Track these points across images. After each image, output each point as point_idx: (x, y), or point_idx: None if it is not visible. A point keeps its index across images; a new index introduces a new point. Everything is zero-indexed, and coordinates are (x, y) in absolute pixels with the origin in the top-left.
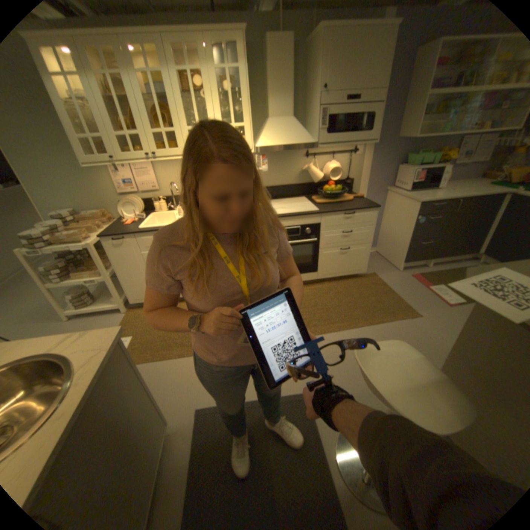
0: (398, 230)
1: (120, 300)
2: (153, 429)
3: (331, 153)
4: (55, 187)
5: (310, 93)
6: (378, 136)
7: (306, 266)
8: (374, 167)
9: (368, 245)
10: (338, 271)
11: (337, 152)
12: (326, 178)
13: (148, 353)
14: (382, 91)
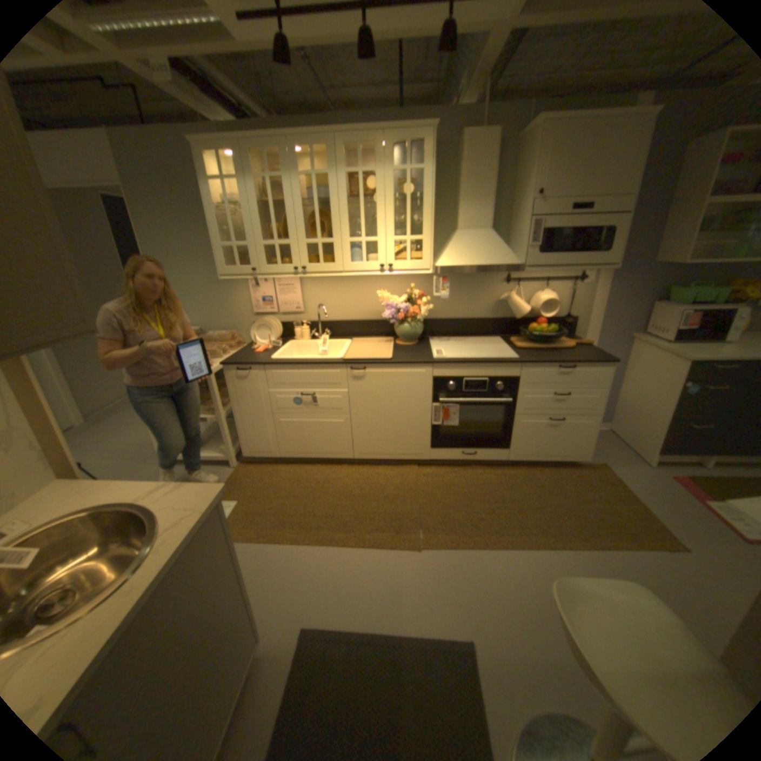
0: (651, 402)
1: (231, 450)
2: (239, 644)
3: (544, 279)
4: (186, 300)
5: (518, 200)
6: (619, 260)
7: (493, 438)
8: (612, 303)
9: (597, 418)
10: (544, 453)
11: (554, 278)
12: (534, 313)
13: (252, 530)
14: (628, 199)
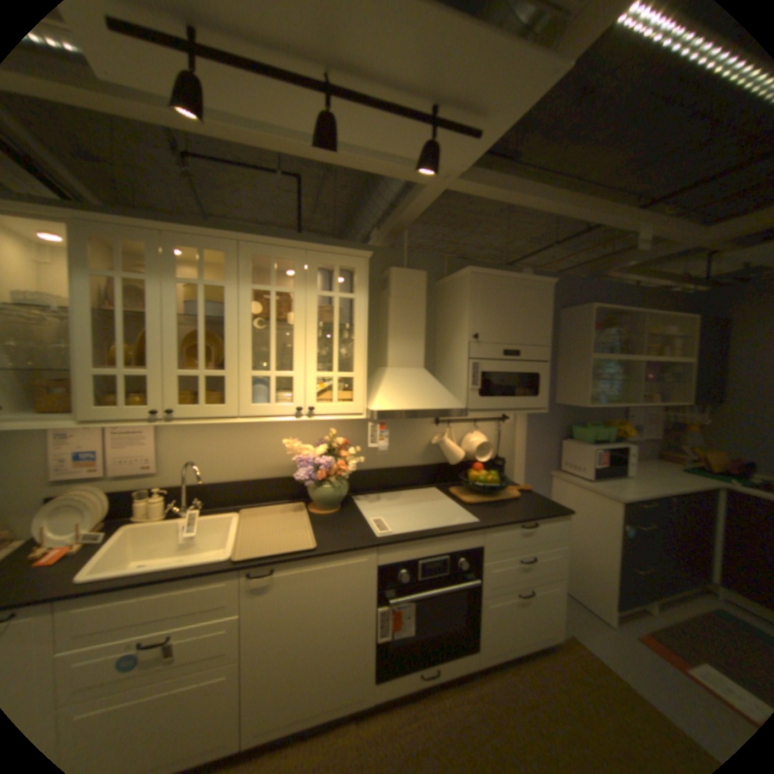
0: (589, 547)
1: None
2: None
3: (473, 420)
4: None
5: (444, 341)
6: (547, 405)
7: (459, 641)
8: (530, 443)
9: (563, 584)
10: (518, 646)
11: (481, 420)
12: (466, 457)
13: None
14: (546, 350)
